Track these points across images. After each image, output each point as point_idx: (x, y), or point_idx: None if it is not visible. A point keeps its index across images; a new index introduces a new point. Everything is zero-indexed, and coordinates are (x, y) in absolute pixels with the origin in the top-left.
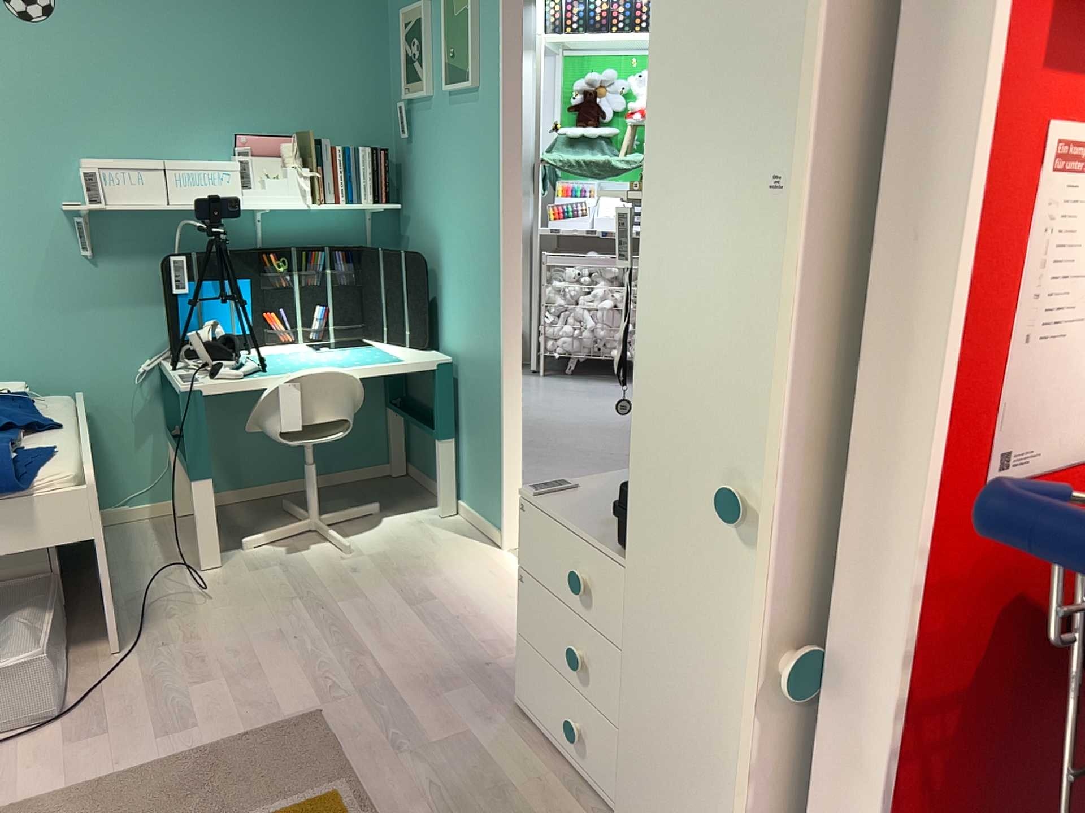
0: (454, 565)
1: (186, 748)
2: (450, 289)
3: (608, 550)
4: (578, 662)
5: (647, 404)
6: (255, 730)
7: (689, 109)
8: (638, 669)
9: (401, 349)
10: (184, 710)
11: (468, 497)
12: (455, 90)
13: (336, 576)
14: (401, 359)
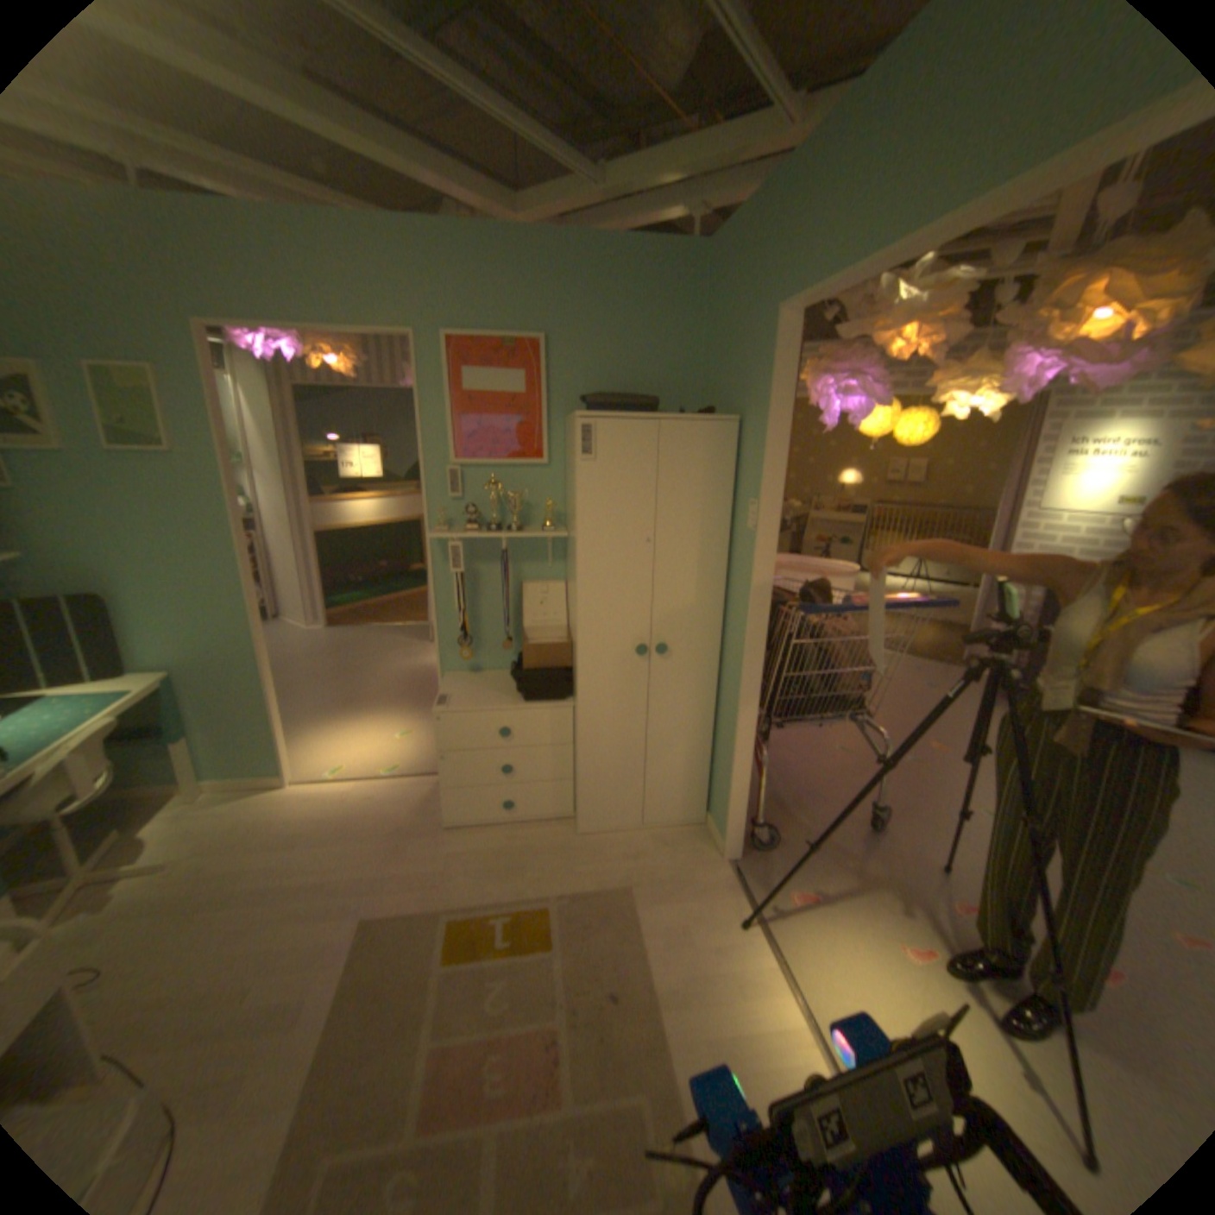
0: (270, 815)
1: (324, 1008)
2: (144, 619)
3: (522, 707)
4: (510, 768)
5: (576, 631)
6: (347, 959)
7: (603, 520)
8: (587, 735)
9: (90, 687)
10: (272, 1009)
11: (214, 774)
12: (129, 452)
13: (191, 883)
14: (123, 692)
